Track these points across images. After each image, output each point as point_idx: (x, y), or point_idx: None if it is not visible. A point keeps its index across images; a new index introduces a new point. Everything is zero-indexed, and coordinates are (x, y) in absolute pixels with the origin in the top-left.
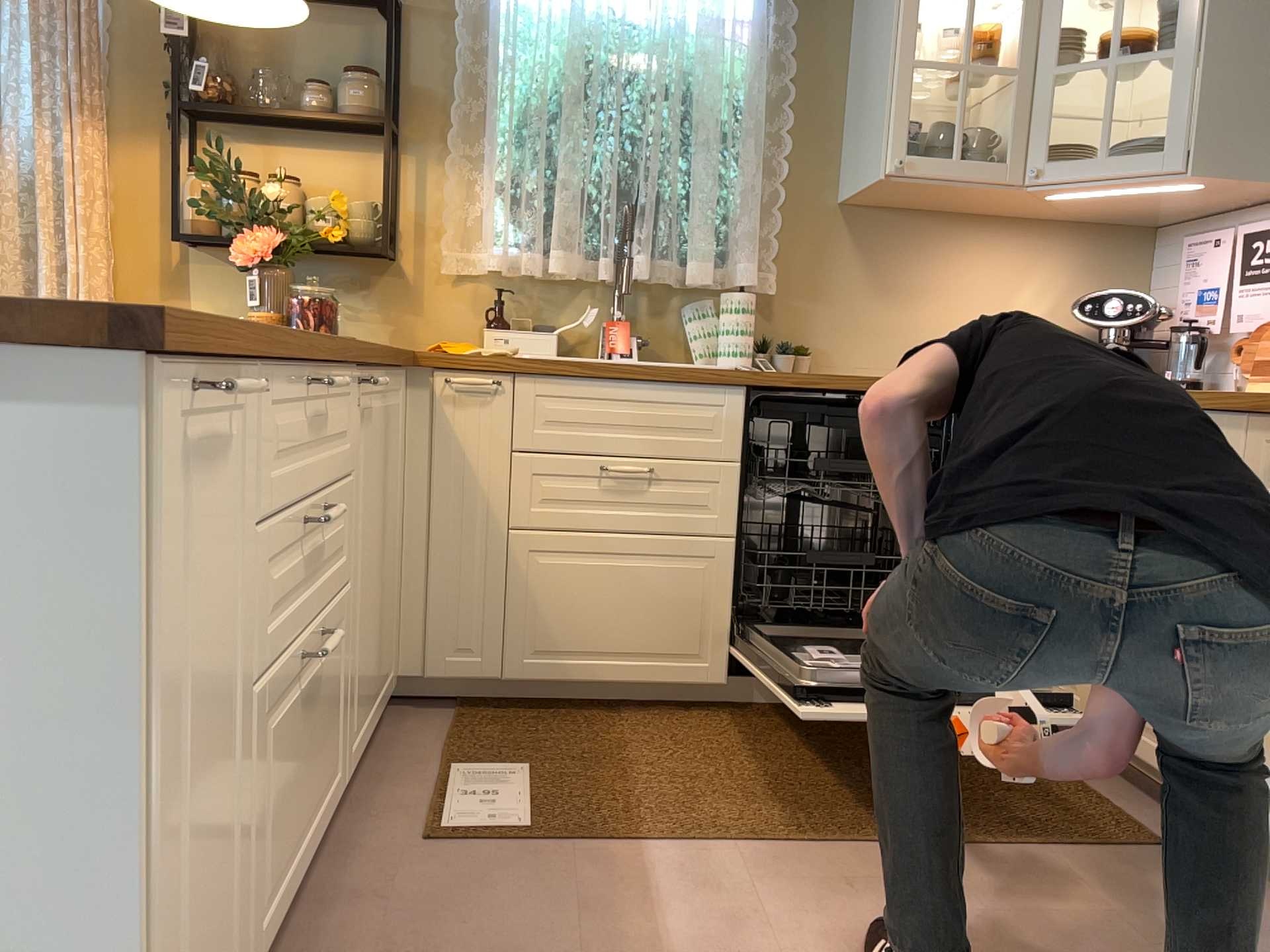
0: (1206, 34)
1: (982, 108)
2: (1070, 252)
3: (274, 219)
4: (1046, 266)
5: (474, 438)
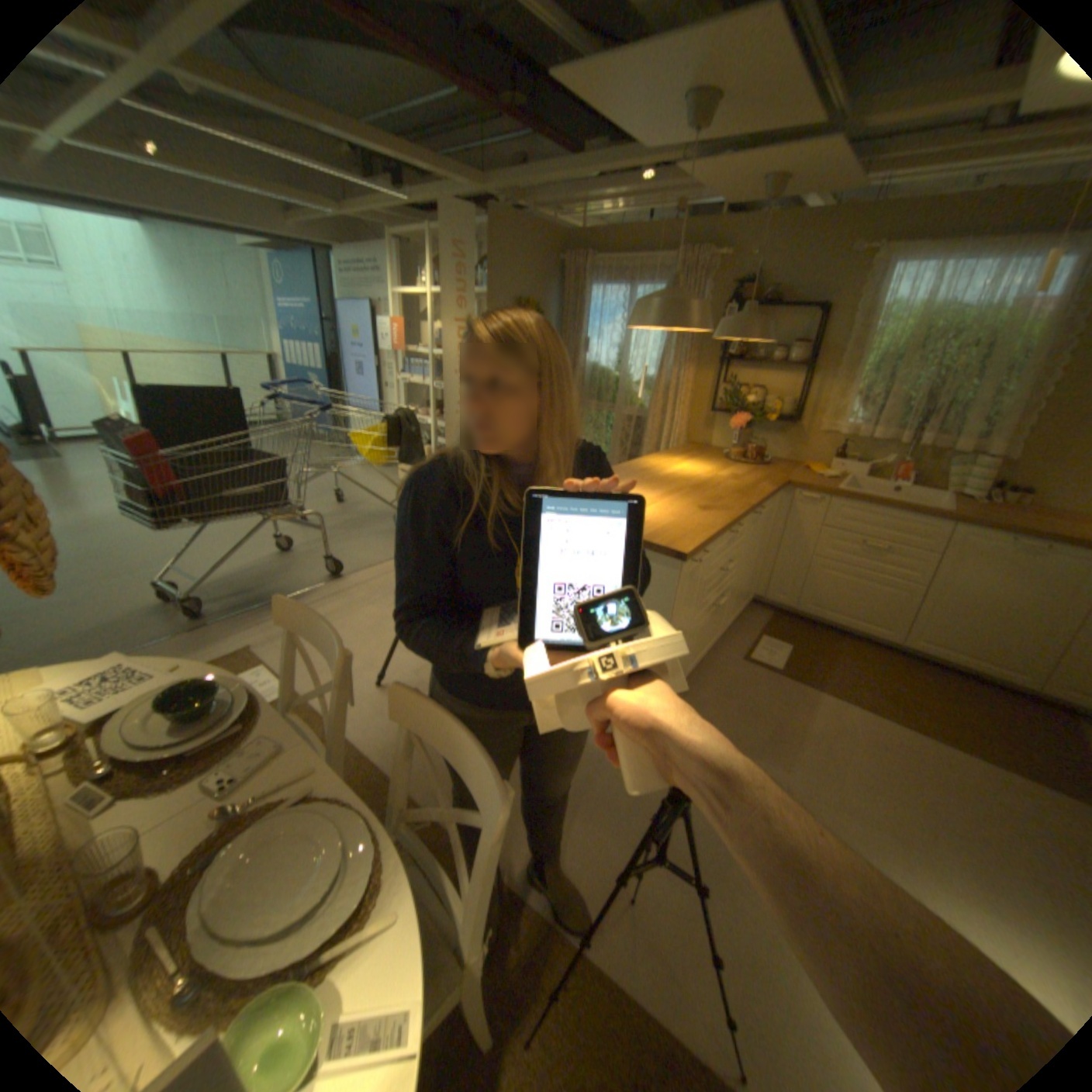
0: None
1: None
2: None
3: (747, 408)
4: None
5: (806, 517)
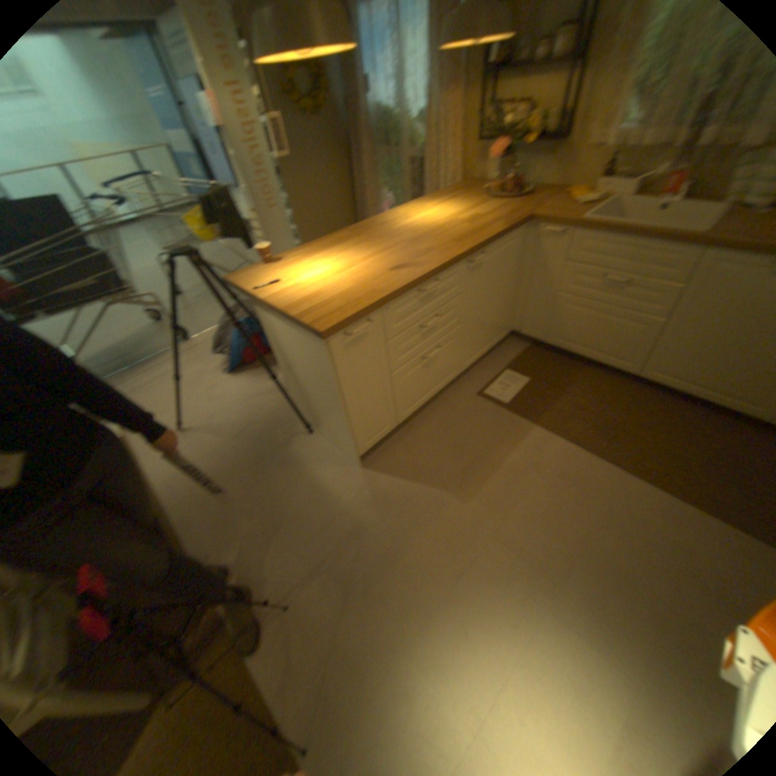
0: None
1: None
2: None
3: (510, 130)
4: None
5: (553, 252)
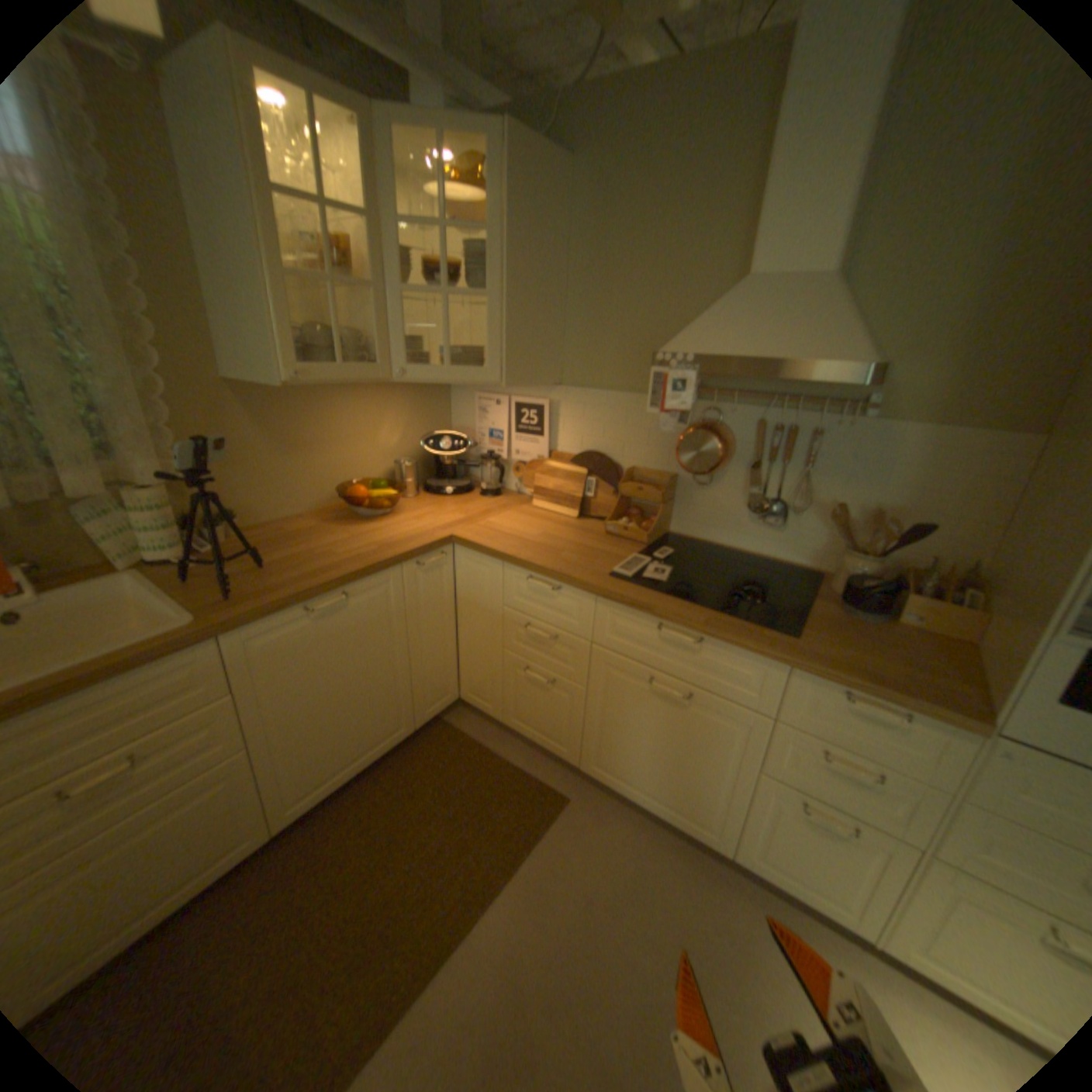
0: (504, 287)
1: (332, 296)
2: (405, 399)
3: None
4: (393, 411)
5: None
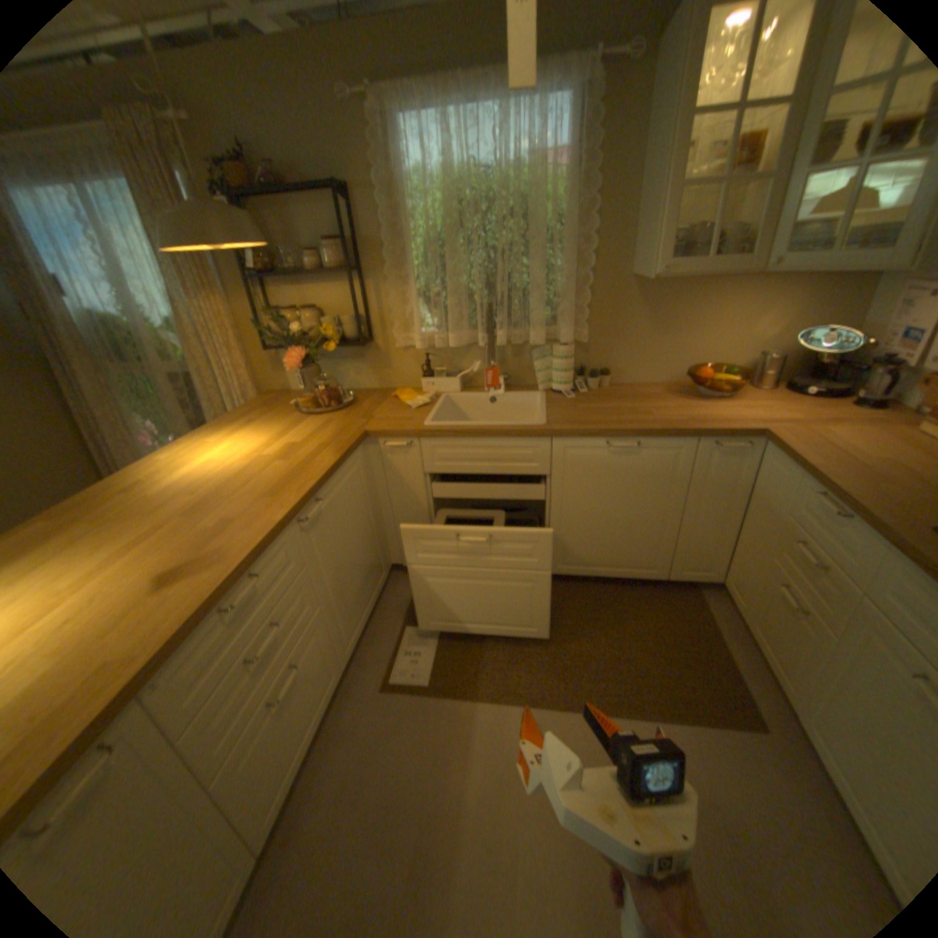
0: None
1: (747, 189)
2: (806, 287)
3: (300, 339)
4: (784, 300)
5: (404, 468)
